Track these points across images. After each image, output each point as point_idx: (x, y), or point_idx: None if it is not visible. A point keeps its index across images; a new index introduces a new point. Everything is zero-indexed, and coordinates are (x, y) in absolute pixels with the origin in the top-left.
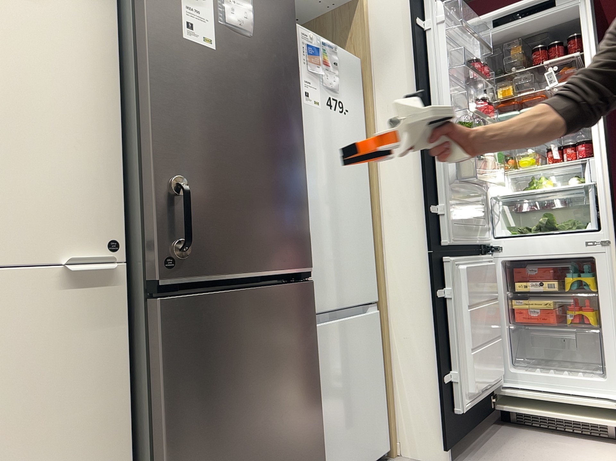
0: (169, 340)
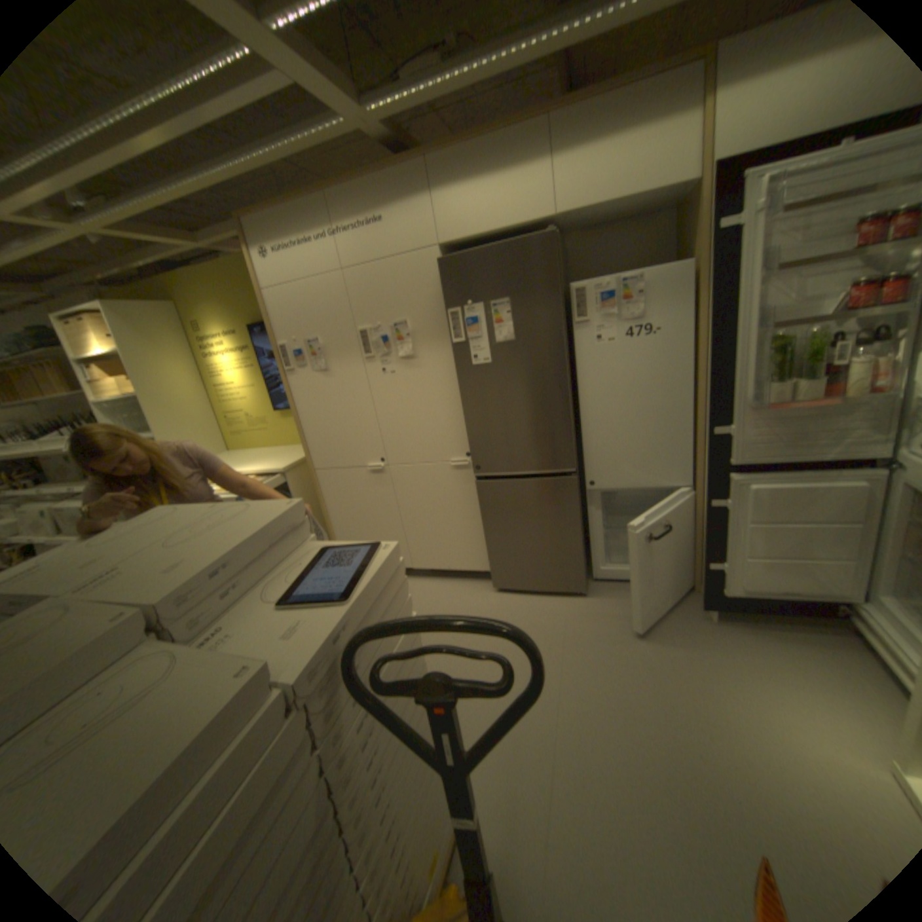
0: (482, 496)
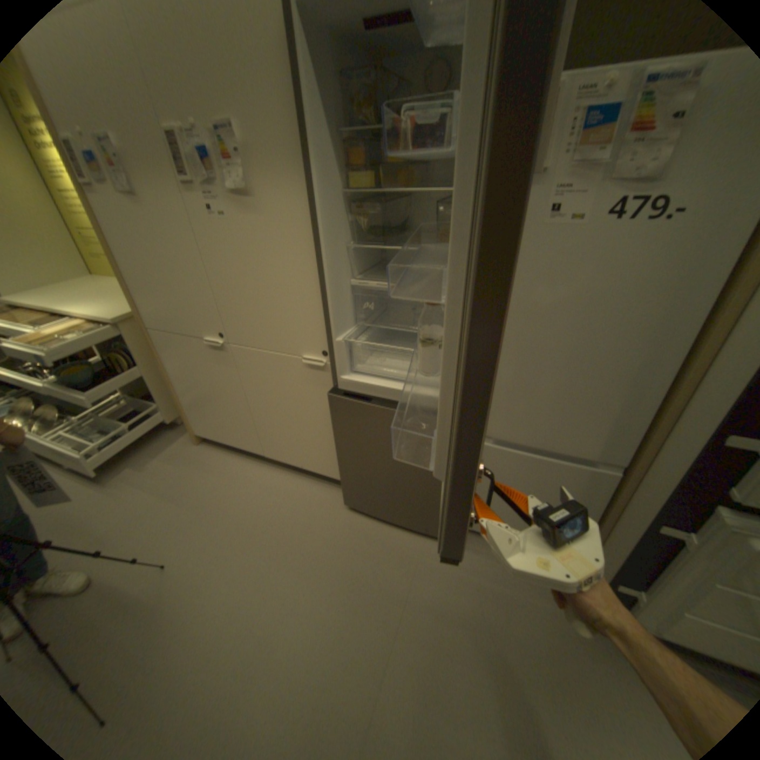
0: (336, 412)
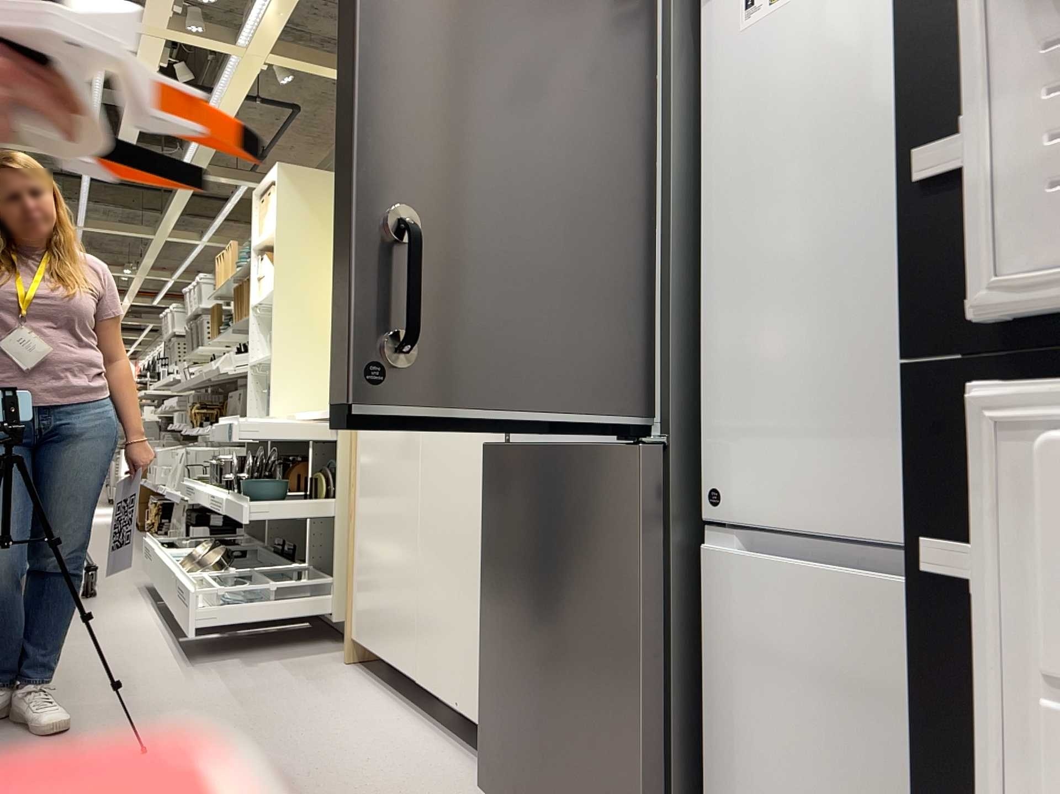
0: (487, 490)
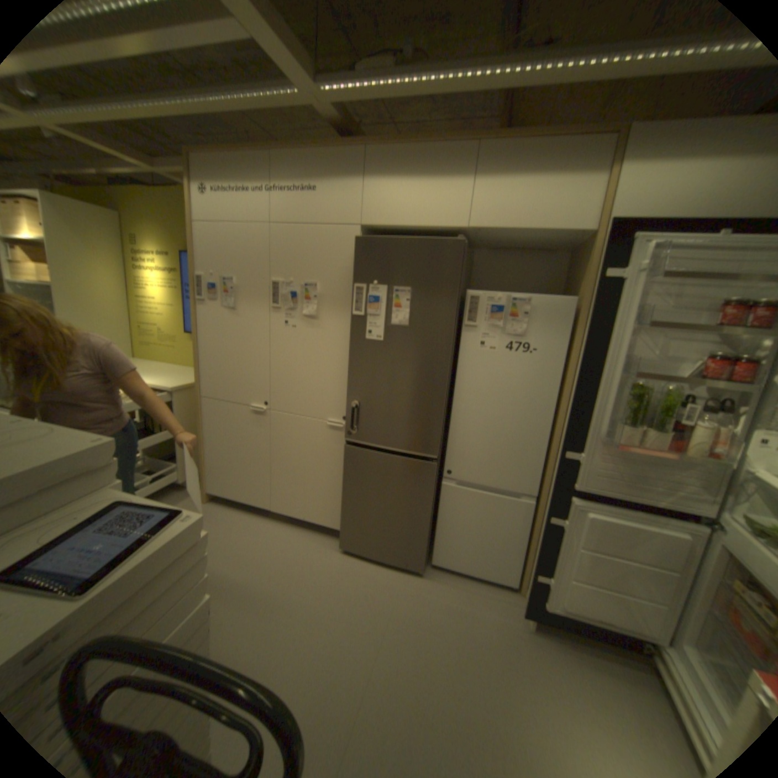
0: (348, 460)
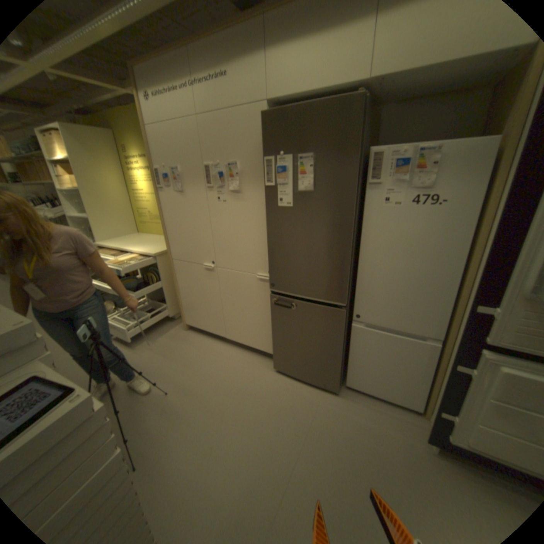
0: (274, 305)
